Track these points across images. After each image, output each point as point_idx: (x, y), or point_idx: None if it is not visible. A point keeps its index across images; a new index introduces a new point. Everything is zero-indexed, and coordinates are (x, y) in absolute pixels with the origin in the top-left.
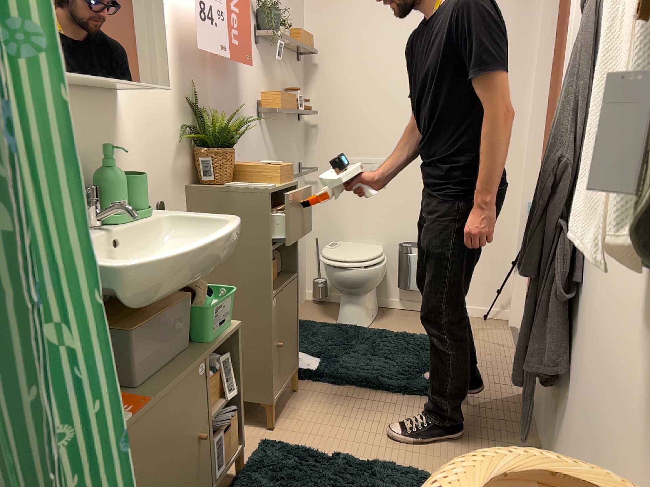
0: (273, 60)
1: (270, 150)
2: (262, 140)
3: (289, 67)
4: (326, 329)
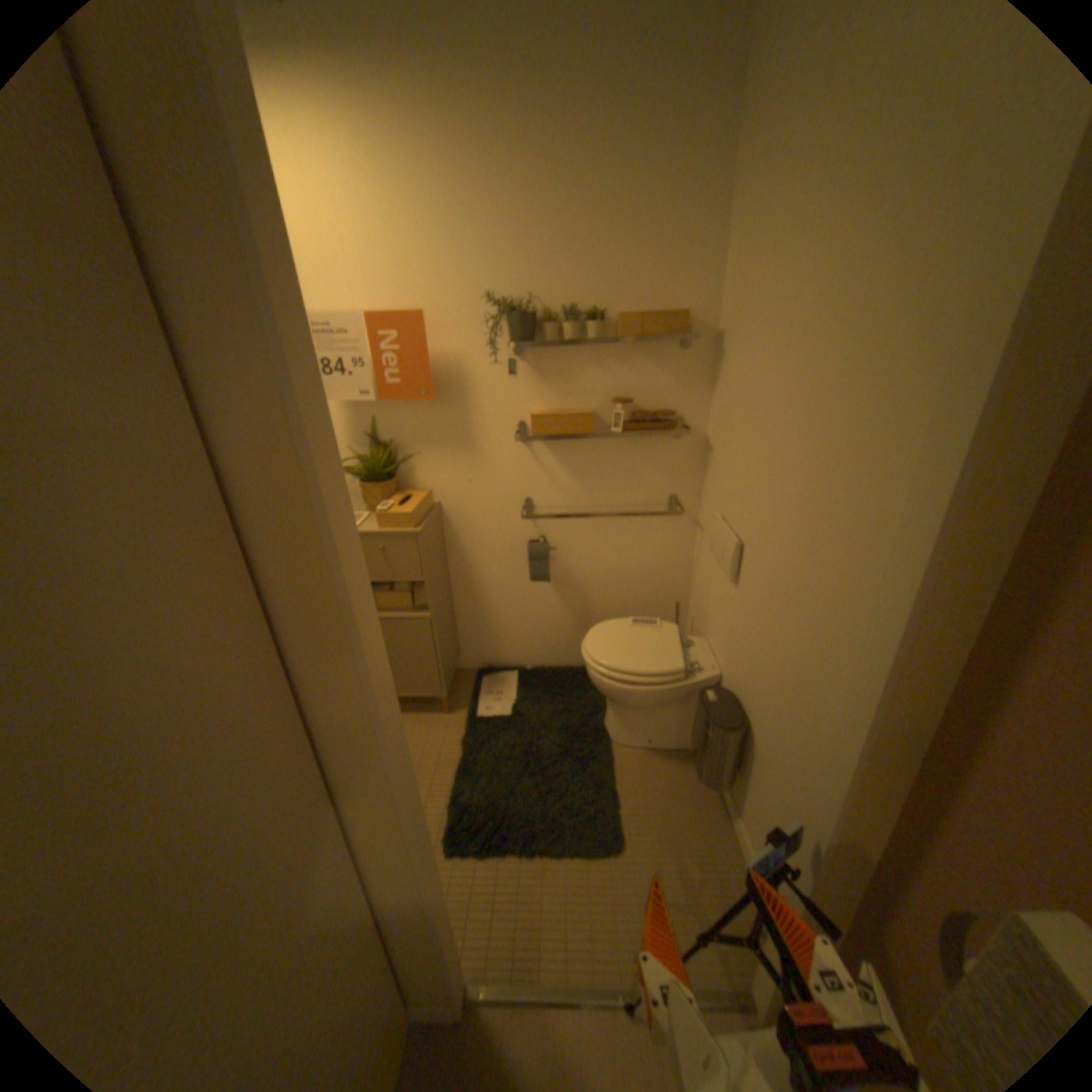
0: (569, 361)
1: (554, 475)
2: (528, 464)
3: (640, 358)
4: (585, 703)
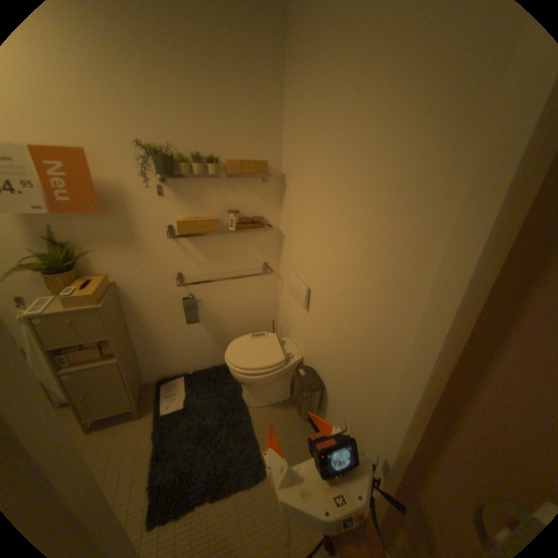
0: (198, 187)
1: (194, 256)
2: (176, 251)
3: (240, 186)
4: (228, 387)
